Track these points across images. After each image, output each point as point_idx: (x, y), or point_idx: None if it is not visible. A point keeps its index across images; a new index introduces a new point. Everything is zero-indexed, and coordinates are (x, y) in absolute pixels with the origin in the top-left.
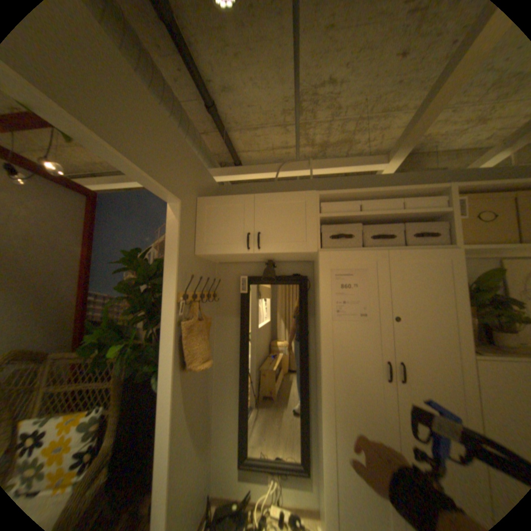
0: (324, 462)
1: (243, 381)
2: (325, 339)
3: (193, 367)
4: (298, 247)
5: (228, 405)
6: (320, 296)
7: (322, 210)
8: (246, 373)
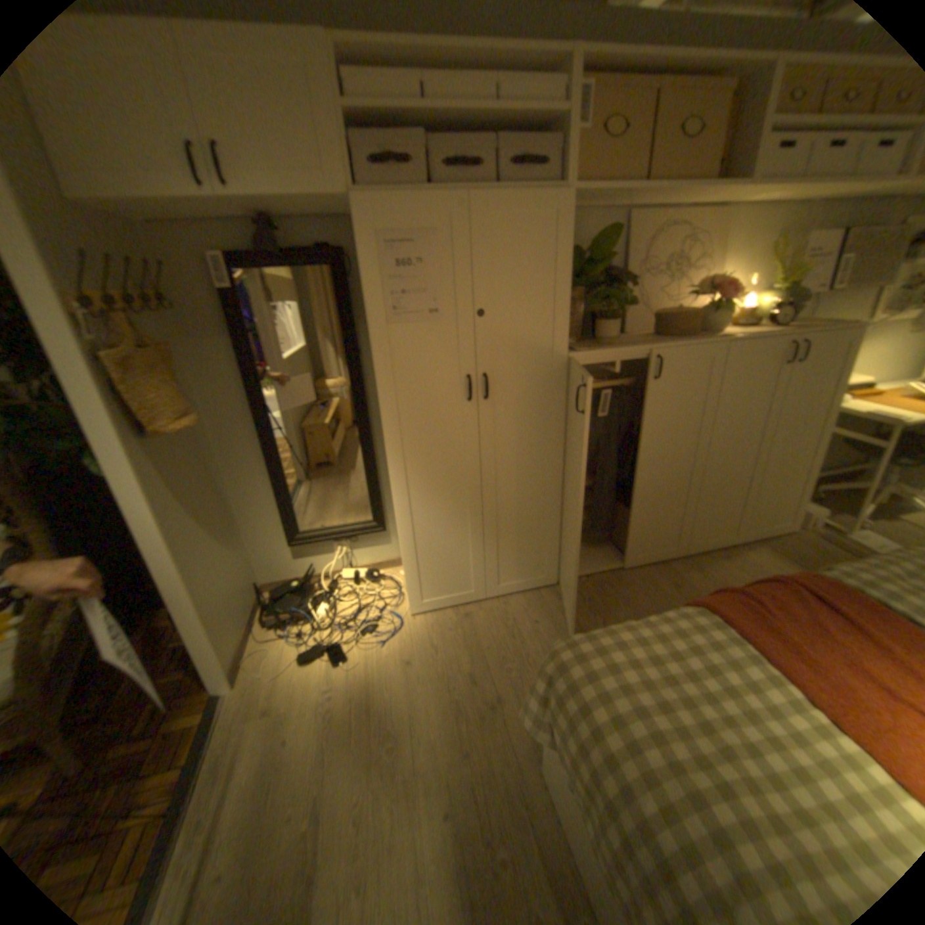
0: (395, 506)
1: (266, 439)
2: (379, 354)
3: (158, 428)
4: (308, 180)
5: (251, 477)
6: (362, 282)
7: (345, 86)
8: (268, 428)
